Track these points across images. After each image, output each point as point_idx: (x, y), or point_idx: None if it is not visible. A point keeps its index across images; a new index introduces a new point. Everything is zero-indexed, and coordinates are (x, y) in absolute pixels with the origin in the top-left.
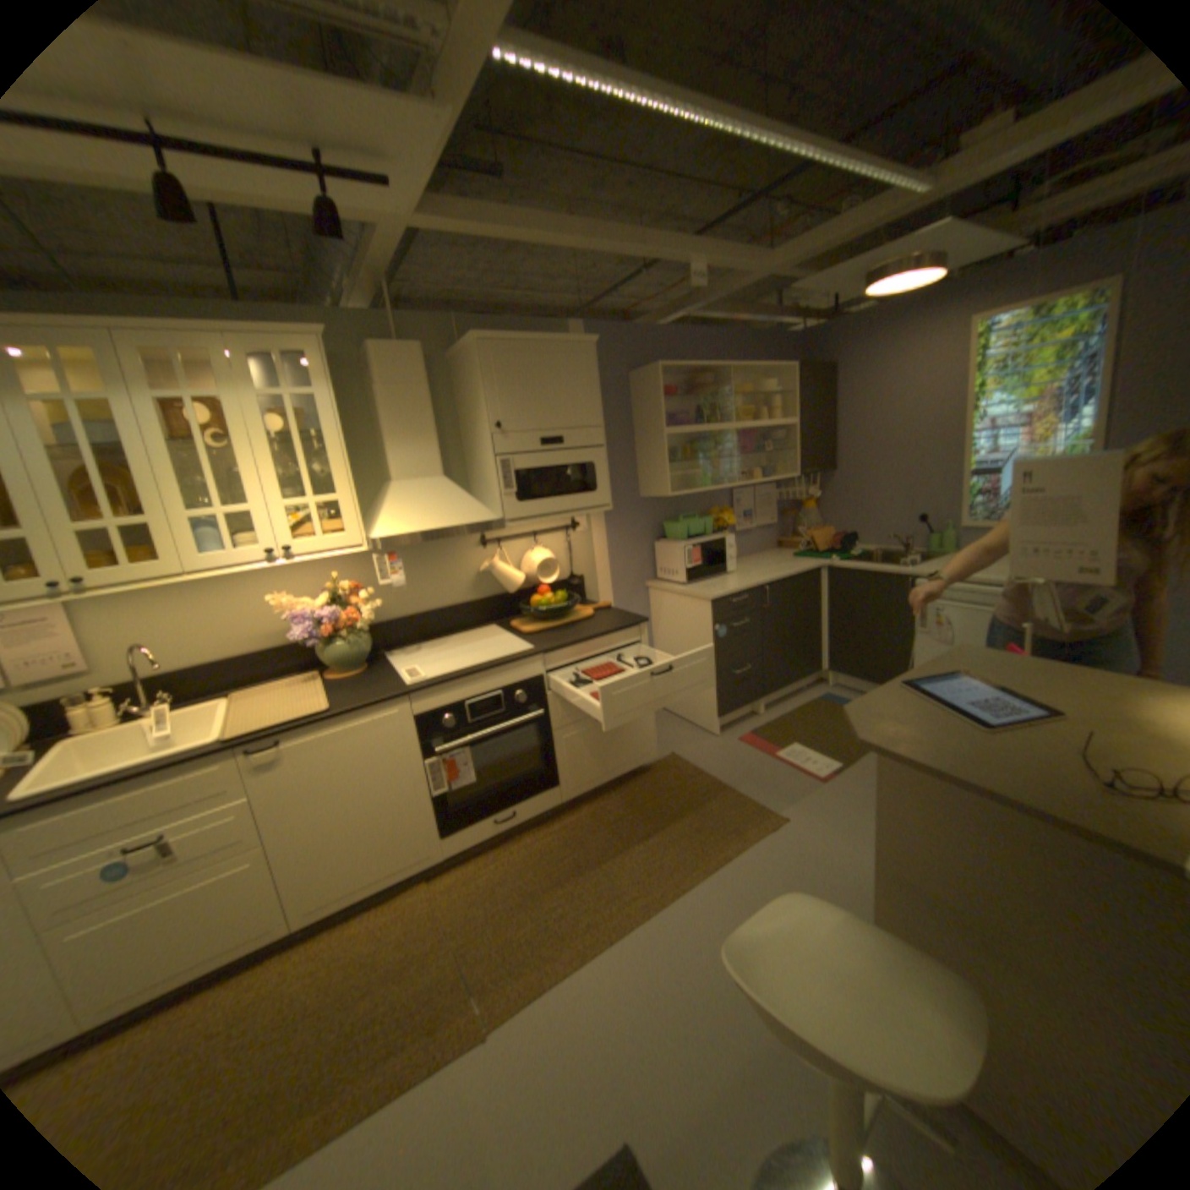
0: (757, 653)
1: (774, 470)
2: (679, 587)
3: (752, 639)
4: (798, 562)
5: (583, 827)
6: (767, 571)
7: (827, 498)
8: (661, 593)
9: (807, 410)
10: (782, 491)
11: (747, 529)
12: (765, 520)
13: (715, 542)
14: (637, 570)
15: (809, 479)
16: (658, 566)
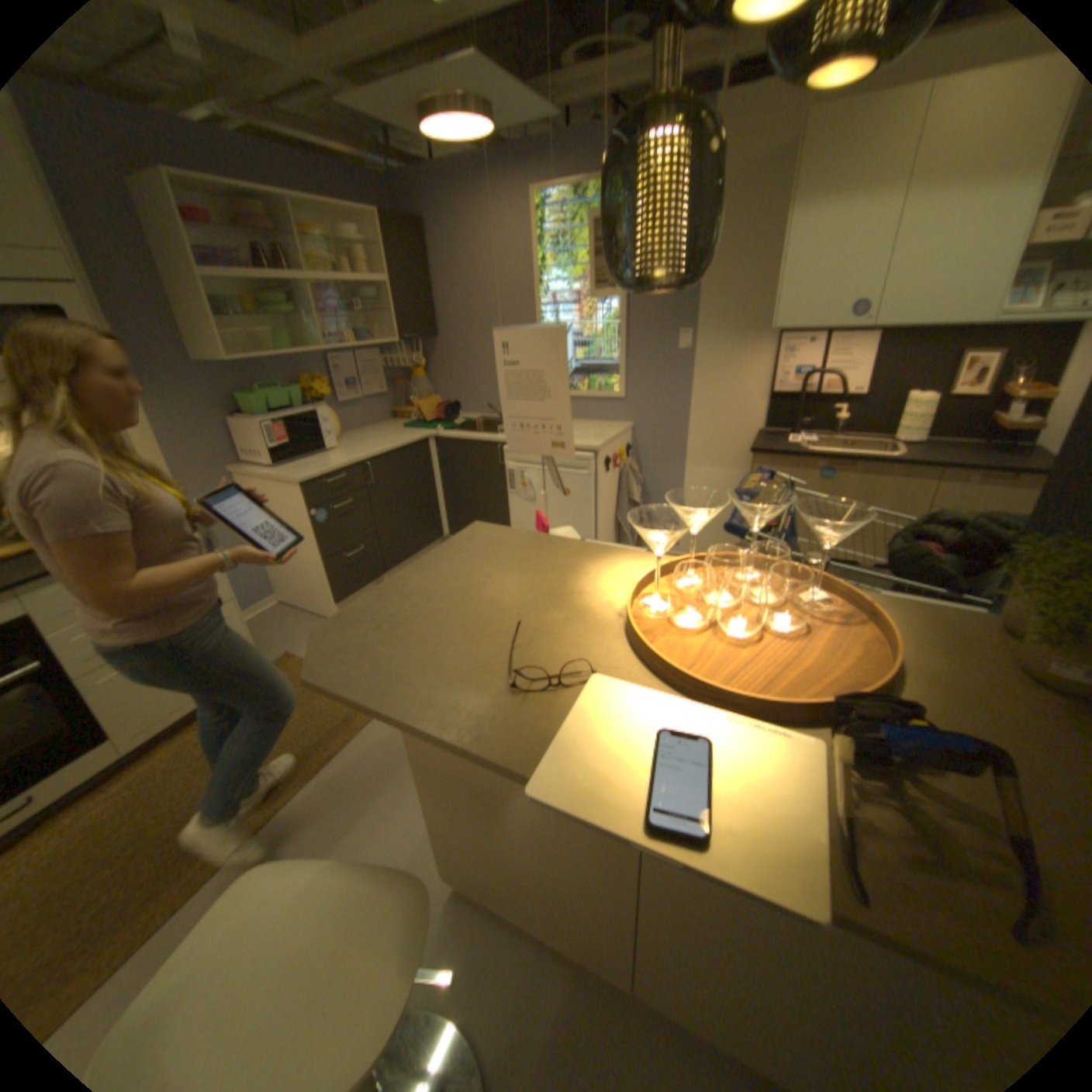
0: (369, 532)
1: (371, 335)
2: (266, 471)
3: (362, 519)
4: (406, 435)
5: (156, 775)
6: (372, 446)
7: (435, 367)
8: (248, 479)
9: (396, 268)
10: (388, 358)
11: (352, 399)
12: (374, 390)
13: (304, 416)
14: (209, 453)
15: (416, 347)
16: (240, 447)
